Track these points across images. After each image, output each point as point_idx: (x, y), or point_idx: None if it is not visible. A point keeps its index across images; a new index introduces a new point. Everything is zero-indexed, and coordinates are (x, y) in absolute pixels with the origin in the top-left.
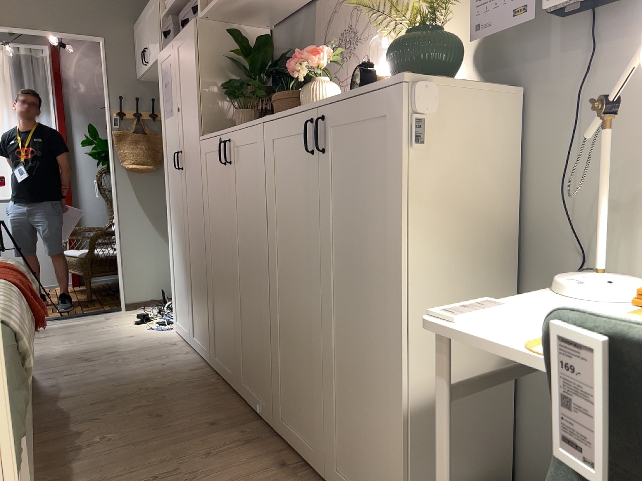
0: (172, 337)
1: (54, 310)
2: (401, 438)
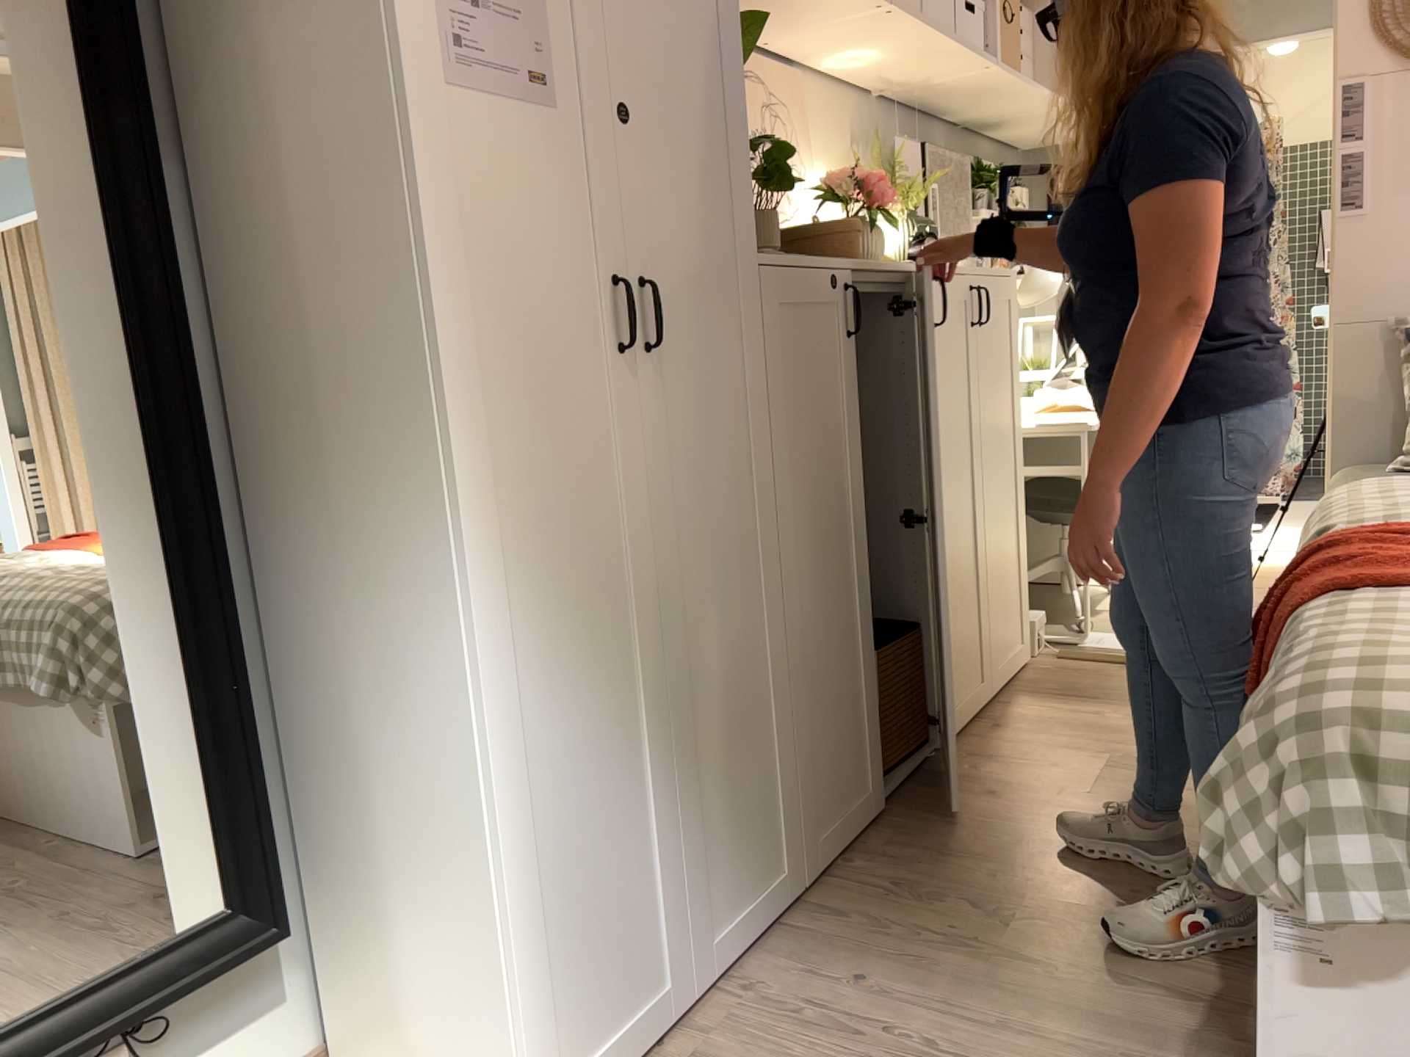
0: None
1: None
2: (1026, 554)
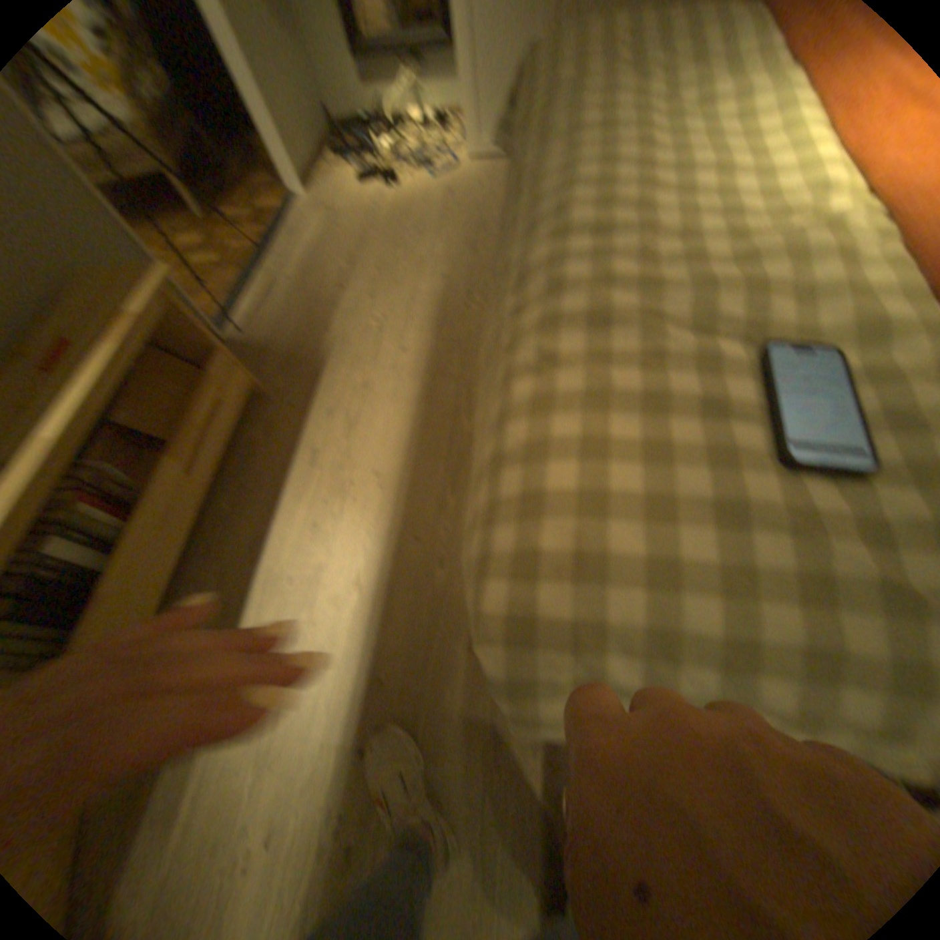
0: (494, 162)
1: (216, 254)
2: None
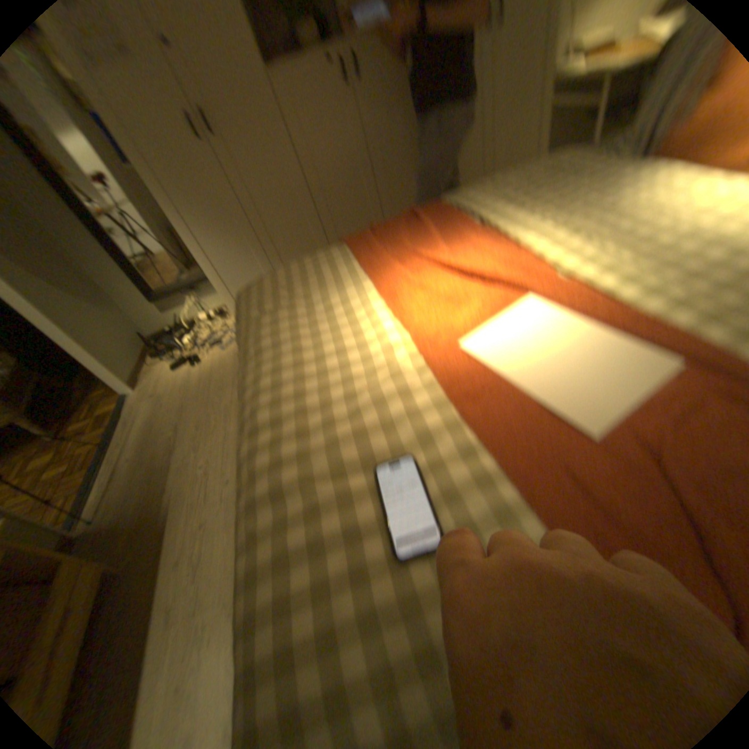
0: None
1: (63, 463)
2: None
